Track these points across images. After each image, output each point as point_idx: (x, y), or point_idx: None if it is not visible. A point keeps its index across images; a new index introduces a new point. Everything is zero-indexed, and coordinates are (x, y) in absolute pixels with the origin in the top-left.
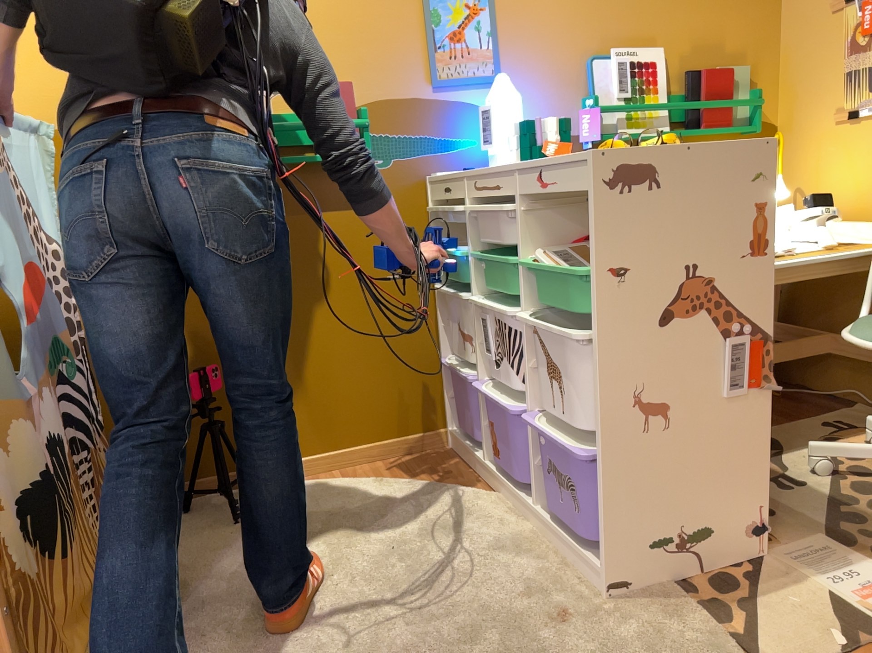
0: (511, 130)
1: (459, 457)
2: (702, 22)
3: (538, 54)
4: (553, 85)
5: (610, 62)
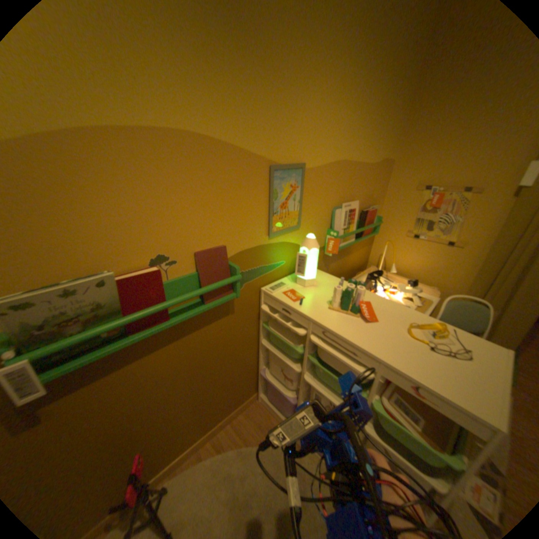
0: (315, 266)
1: (269, 413)
2: (371, 184)
3: (316, 208)
4: (319, 224)
5: (341, 209)
